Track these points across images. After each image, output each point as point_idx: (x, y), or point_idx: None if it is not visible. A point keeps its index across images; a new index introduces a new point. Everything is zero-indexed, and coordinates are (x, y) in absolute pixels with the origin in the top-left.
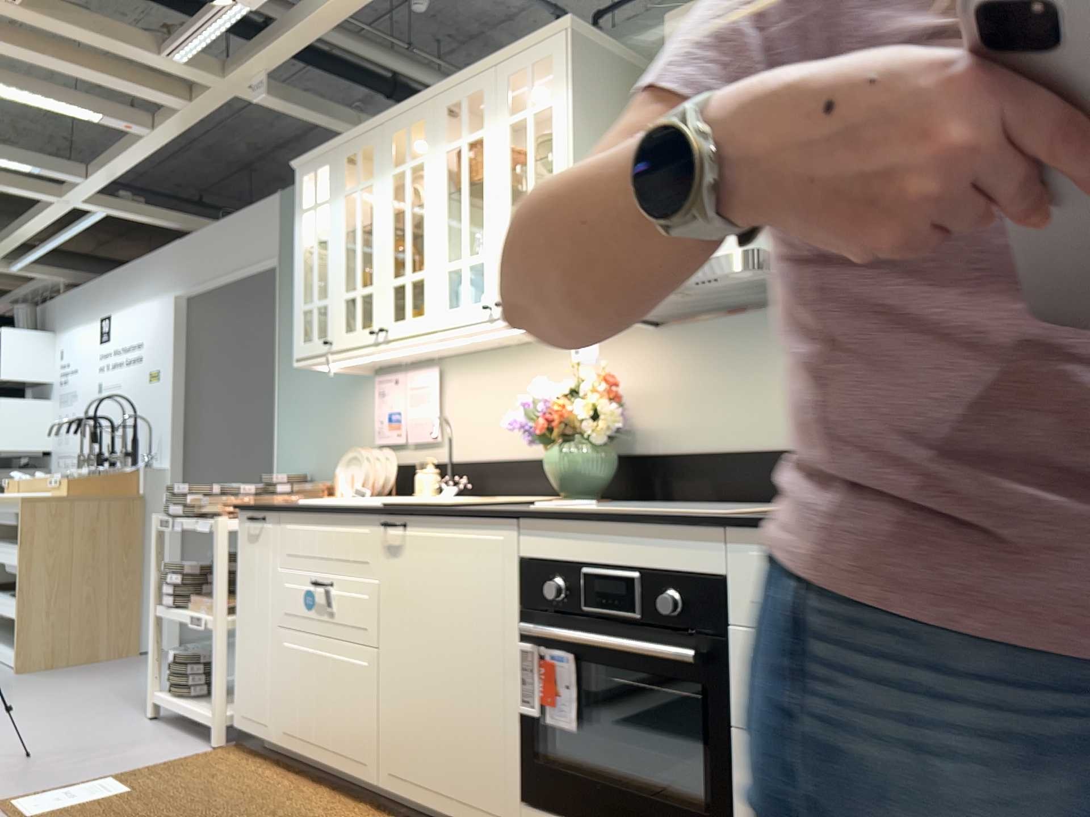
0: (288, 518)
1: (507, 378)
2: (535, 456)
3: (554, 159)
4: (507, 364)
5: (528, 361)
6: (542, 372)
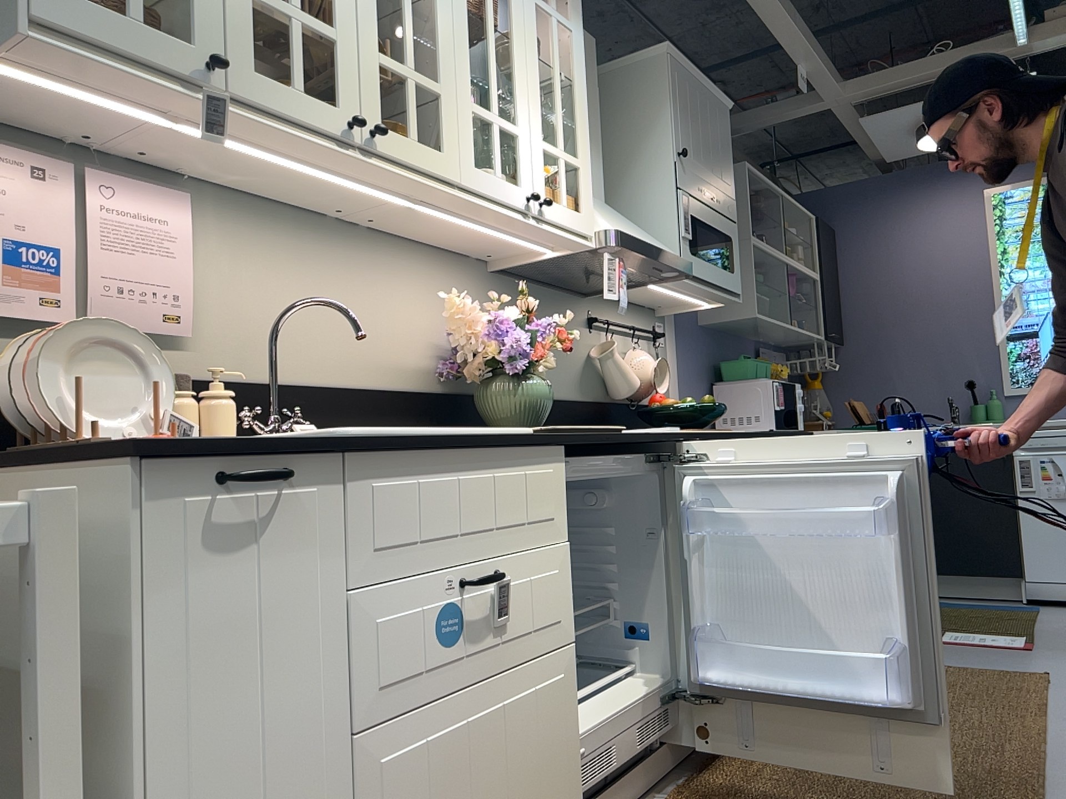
0: (374, 466)
1: (326, 265)
2: (373, 386)
3: (579, 88)
4: (325, 245)
5: (357, 253)
6: (378, 276)
